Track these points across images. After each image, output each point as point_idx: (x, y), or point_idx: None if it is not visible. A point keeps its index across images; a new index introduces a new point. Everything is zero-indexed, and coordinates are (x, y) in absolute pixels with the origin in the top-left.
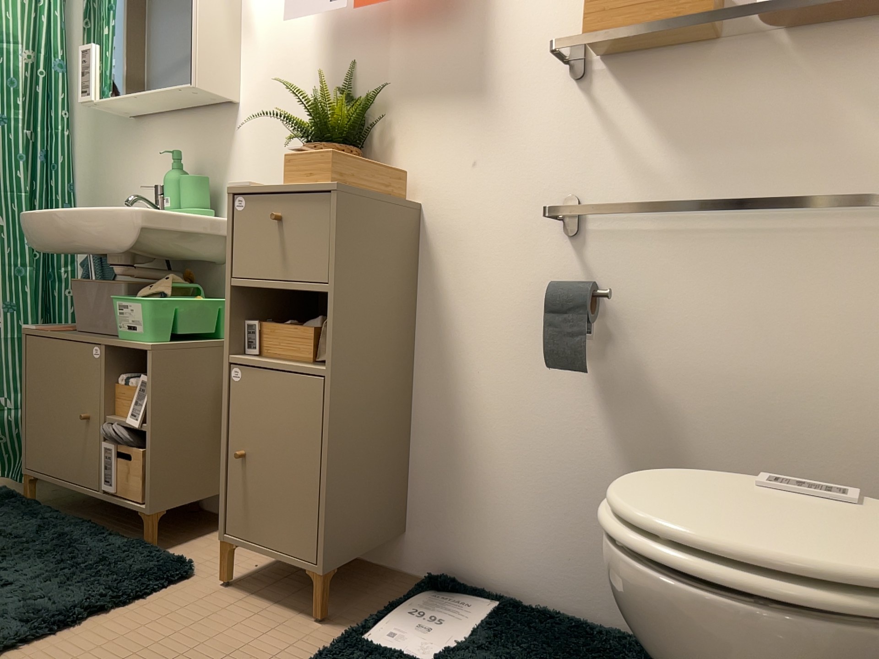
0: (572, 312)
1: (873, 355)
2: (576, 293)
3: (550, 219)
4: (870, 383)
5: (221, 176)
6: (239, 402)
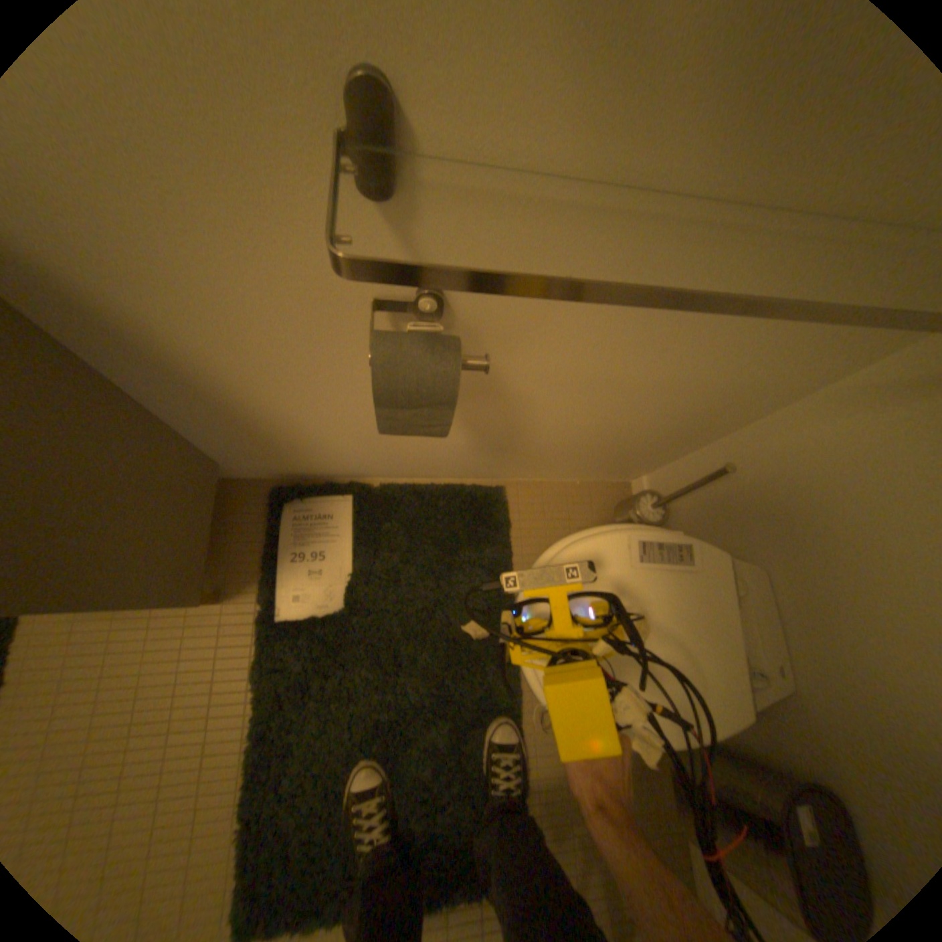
0: (430, 408)
1: (762, 368)
2: (438, 387)
3: (307, 130)
4: (736, 384)
5: None
6: None
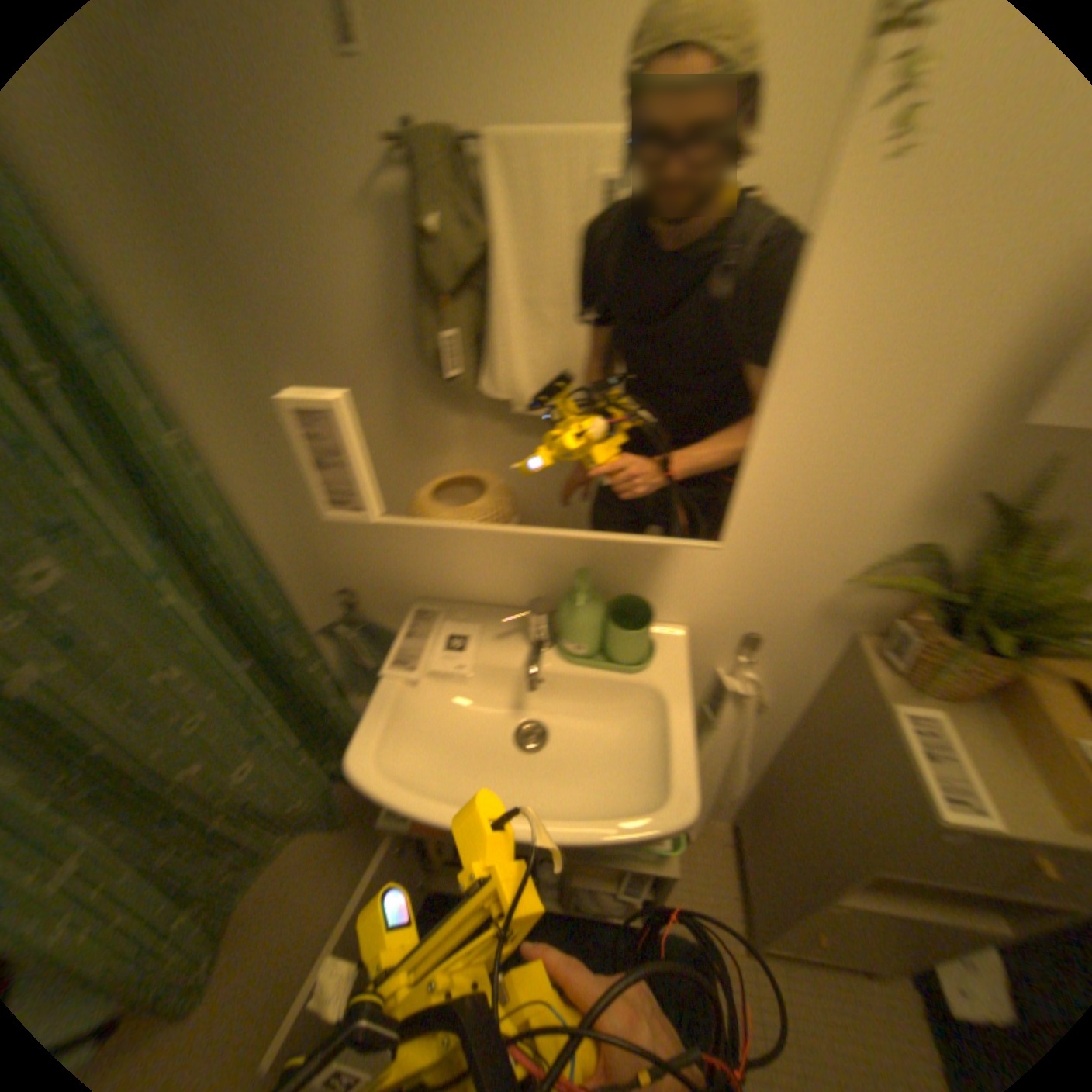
0: None
1: None
2: None
3: None
4: None
5: (633, 567)
6: (828, 923)
